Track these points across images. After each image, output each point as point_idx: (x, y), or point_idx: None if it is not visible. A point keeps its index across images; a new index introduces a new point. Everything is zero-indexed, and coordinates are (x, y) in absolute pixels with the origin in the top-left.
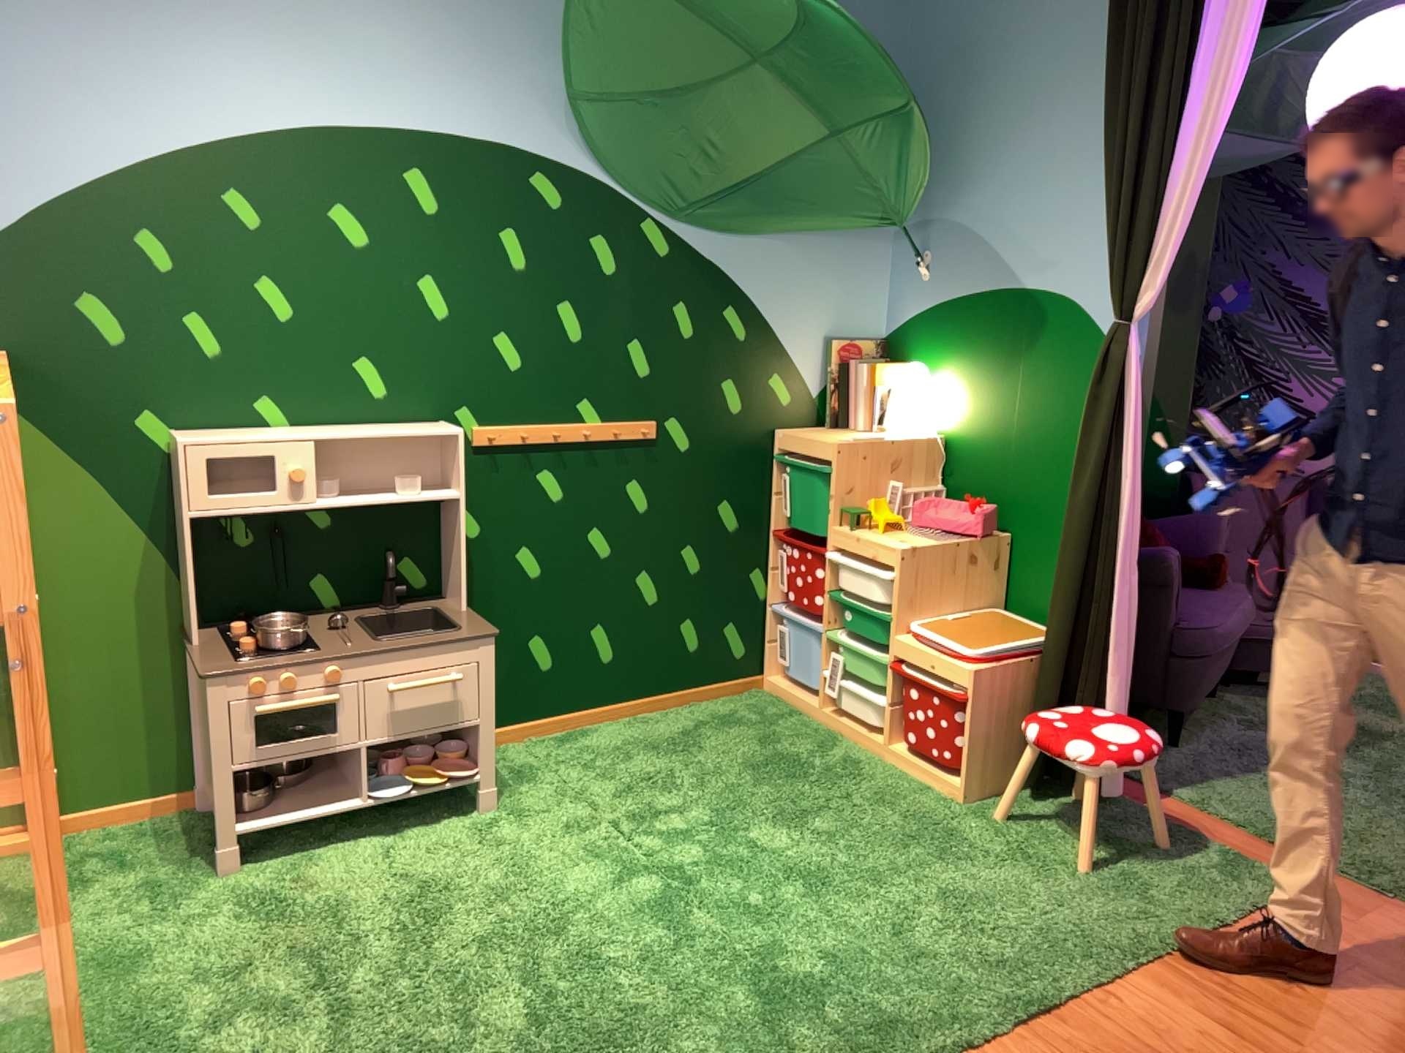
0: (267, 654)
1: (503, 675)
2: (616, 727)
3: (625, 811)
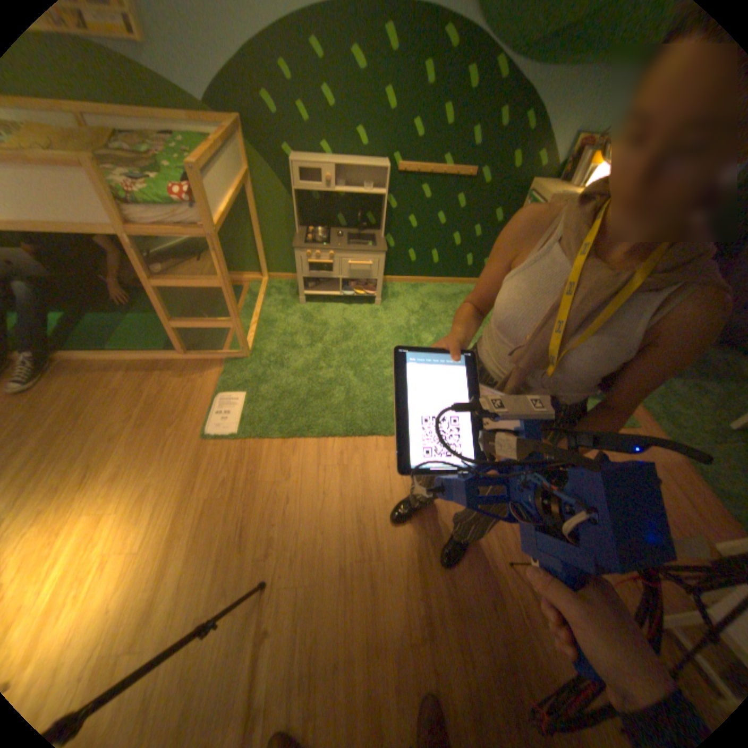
0: (311, 243)
1: (396, 261)
2: (431, 288)
3: (415, 321)
